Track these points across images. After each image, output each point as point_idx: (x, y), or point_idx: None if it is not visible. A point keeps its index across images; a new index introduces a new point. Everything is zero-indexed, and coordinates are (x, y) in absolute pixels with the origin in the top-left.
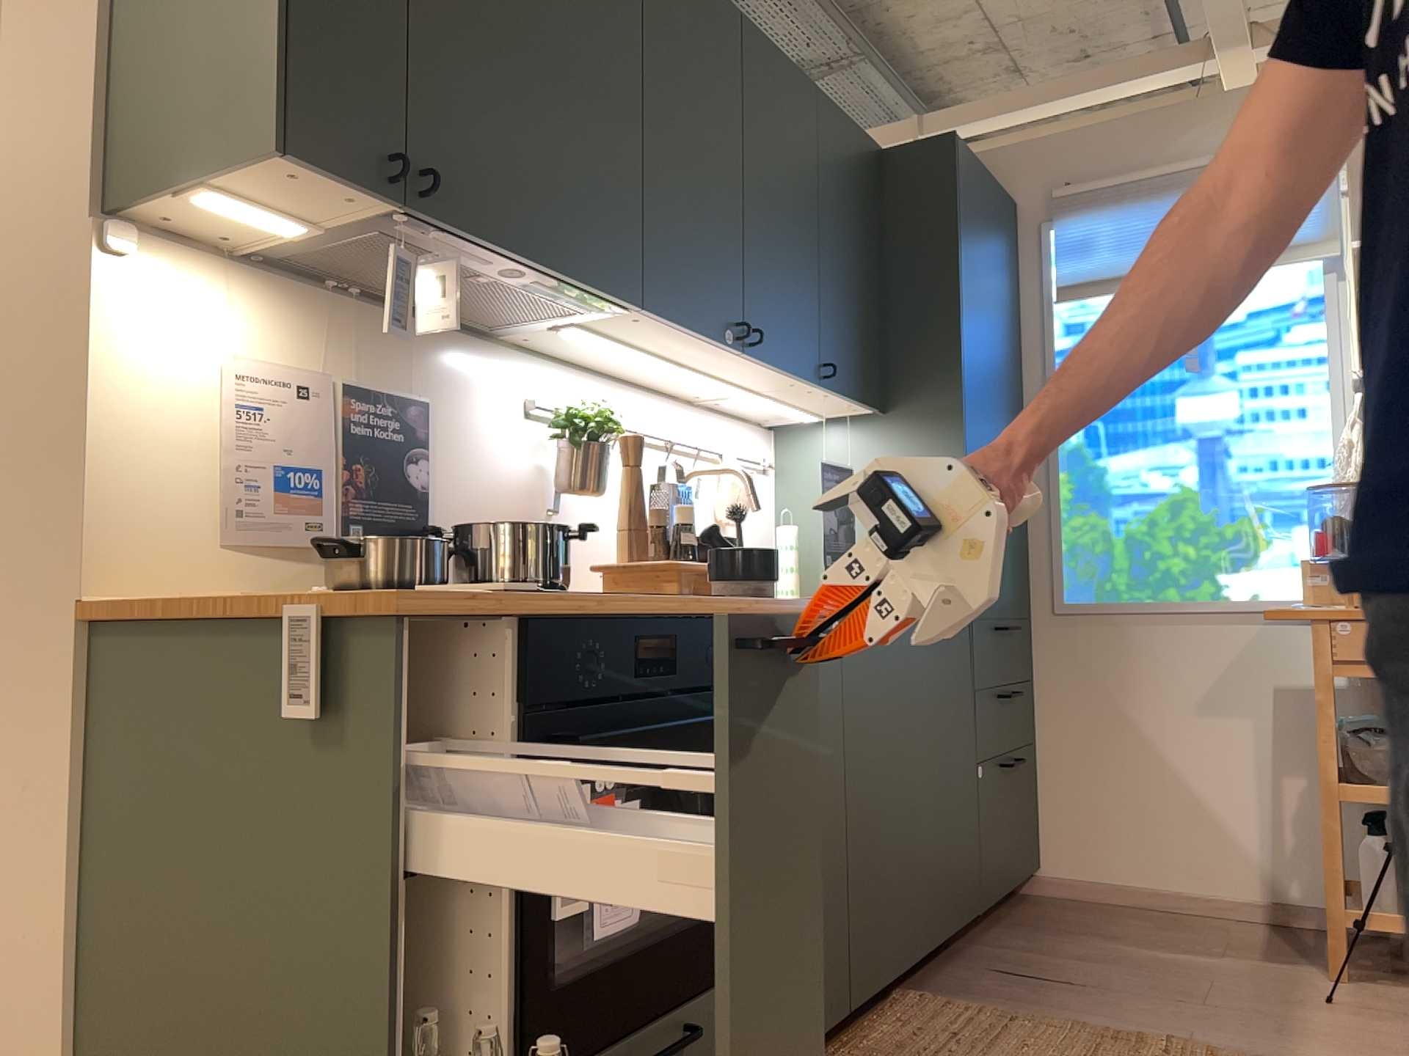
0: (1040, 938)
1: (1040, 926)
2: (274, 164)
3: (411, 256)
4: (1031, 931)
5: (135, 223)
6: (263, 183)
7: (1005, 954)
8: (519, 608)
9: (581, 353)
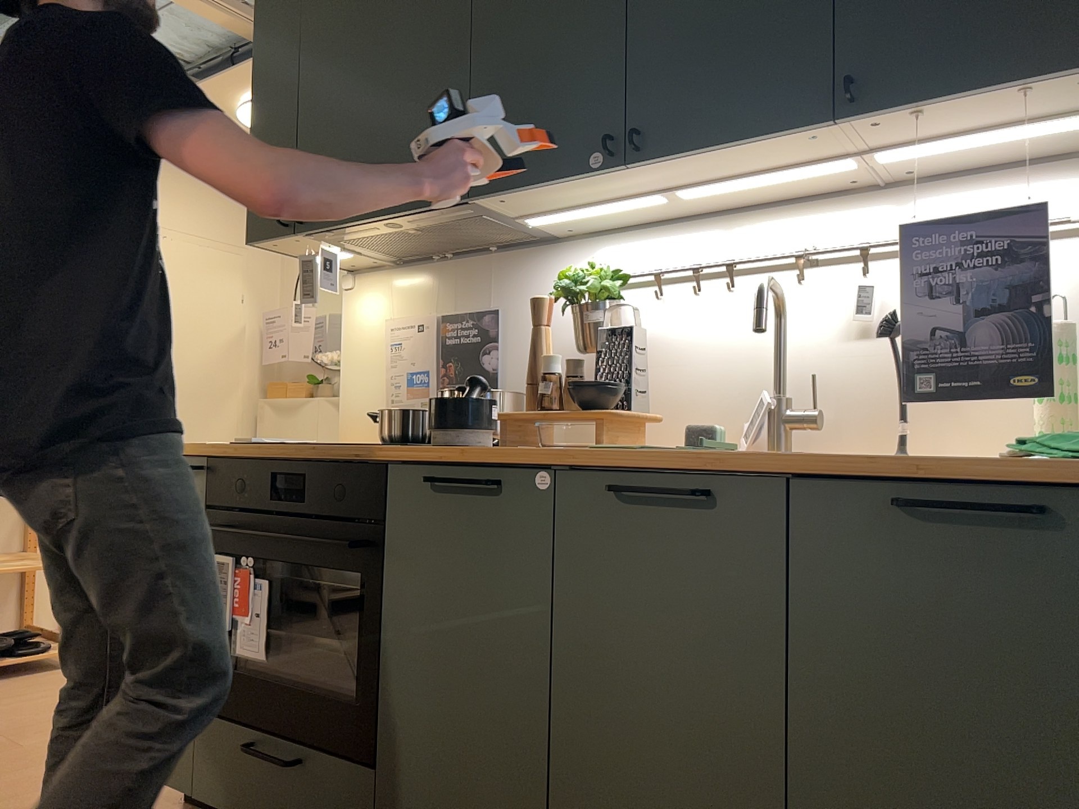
0: None
1: None
2: (261, 247)
3: (312, 256)
4: None
5: (358, 270)
6: (289, 249)
7: None
8: (211, 451)
9: (632, 216)
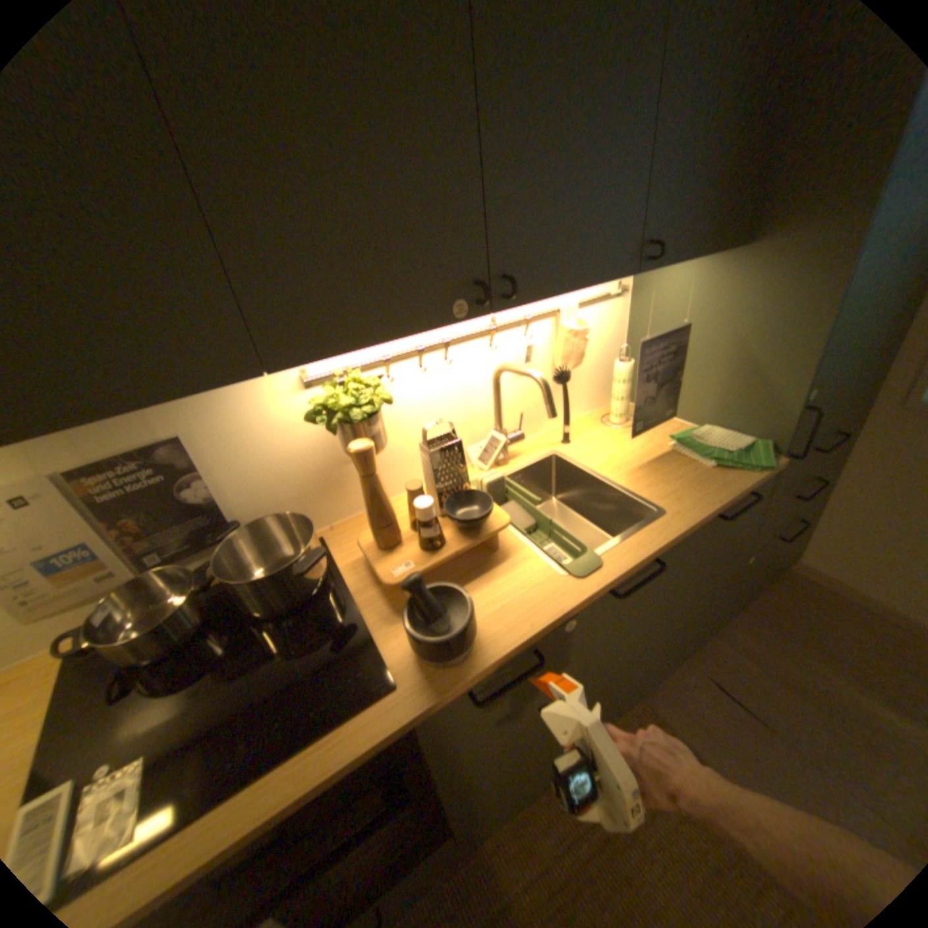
0: (768, 640)
1: (774, 622)
2: None
3: None
4: (765, 626)
5: None
6: None
7: (730, 659)
8: None
9: None
